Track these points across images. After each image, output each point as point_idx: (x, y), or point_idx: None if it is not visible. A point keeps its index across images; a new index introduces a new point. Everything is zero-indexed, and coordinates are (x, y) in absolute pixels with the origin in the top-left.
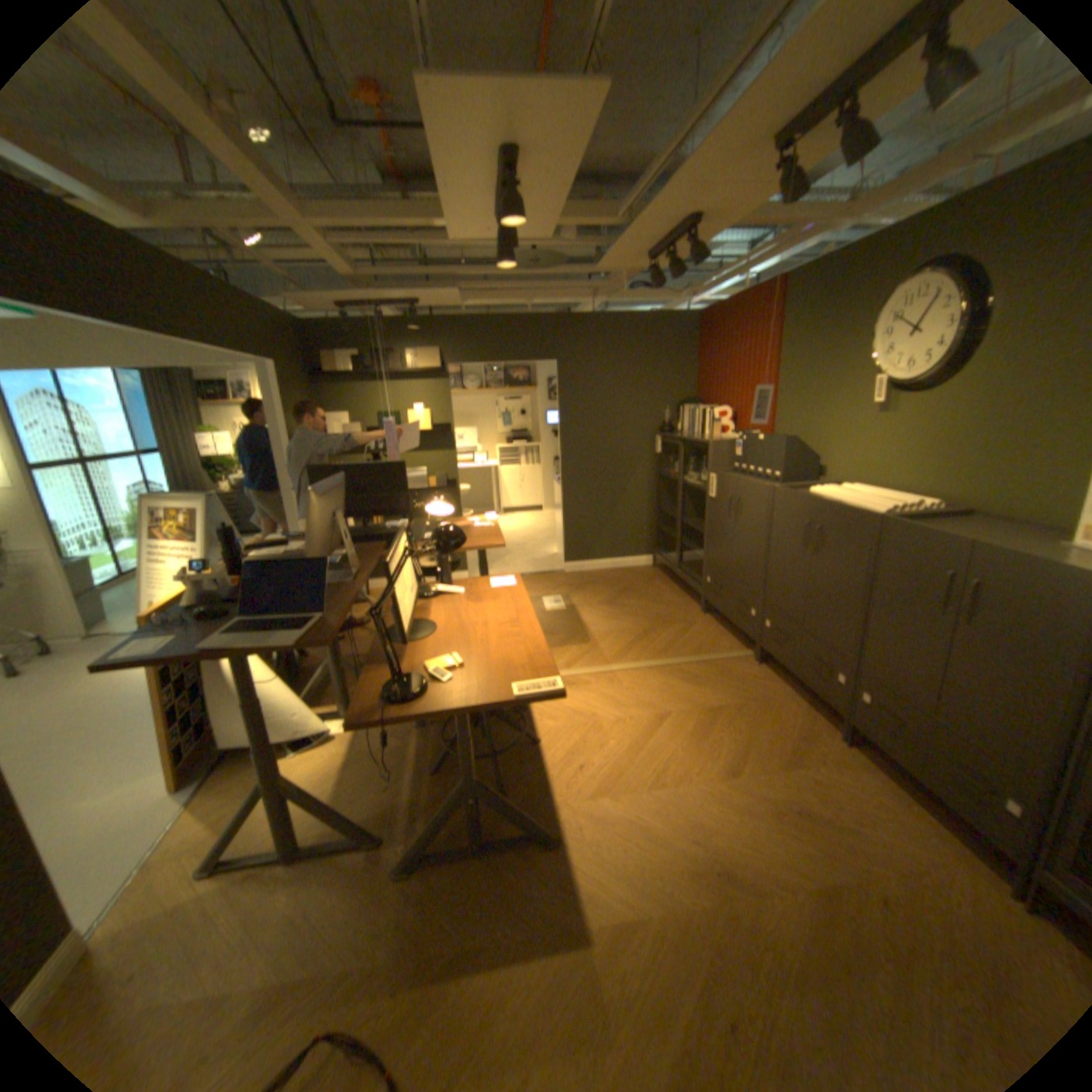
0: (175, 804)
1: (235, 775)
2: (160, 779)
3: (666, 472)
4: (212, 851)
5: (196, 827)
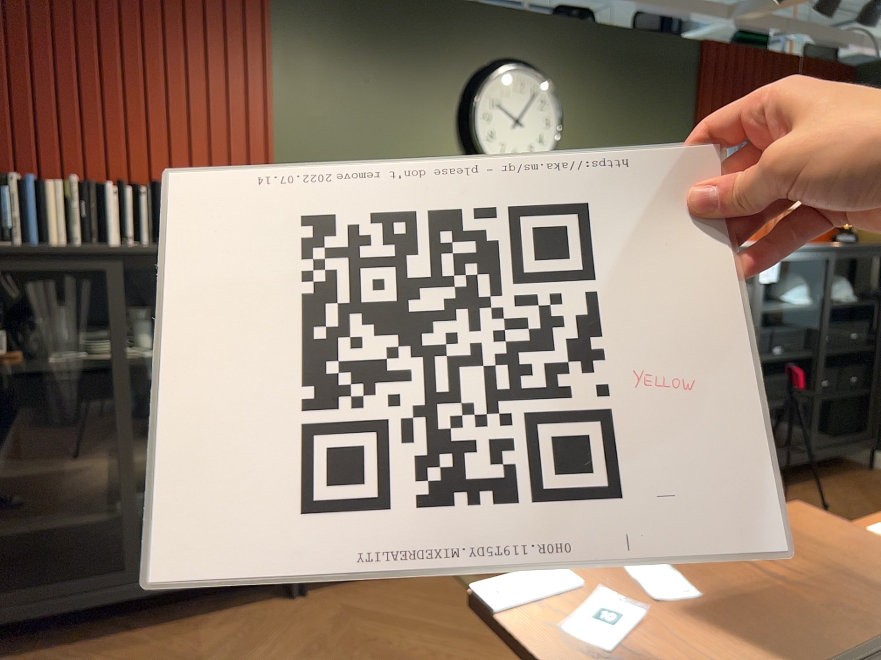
0: None
1: None
2: None
3: None
4: None
5: None
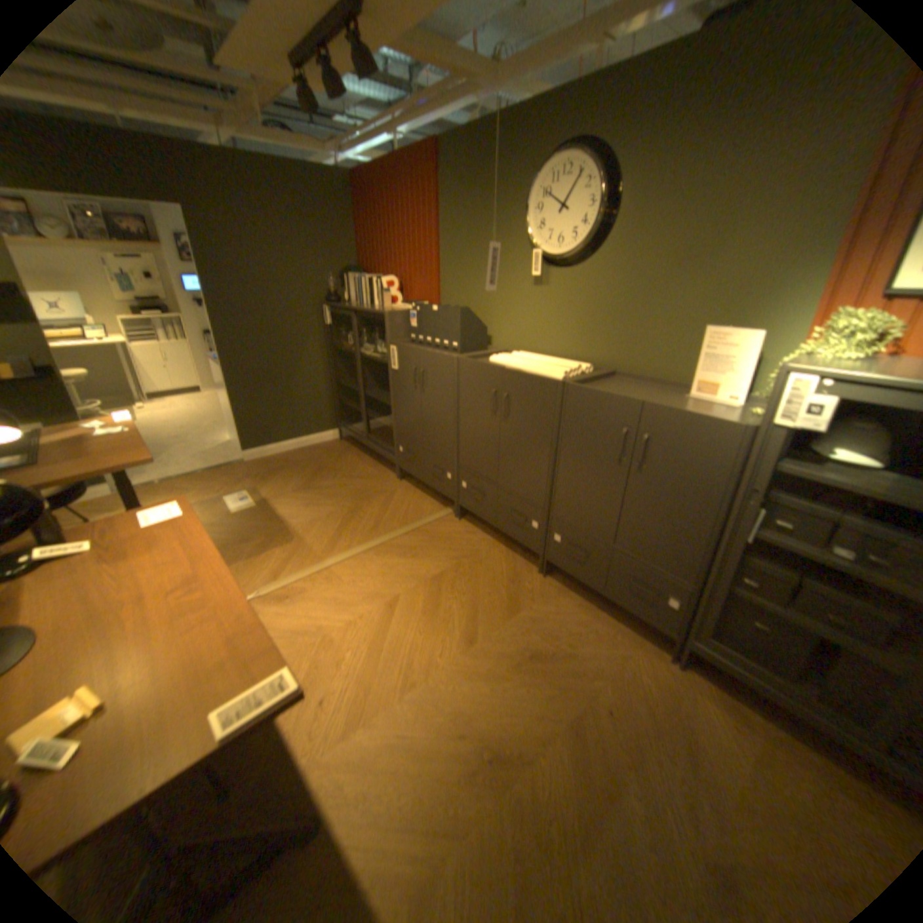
0: None
1: None
2: None
3: (339, 344)
4: None
5: None
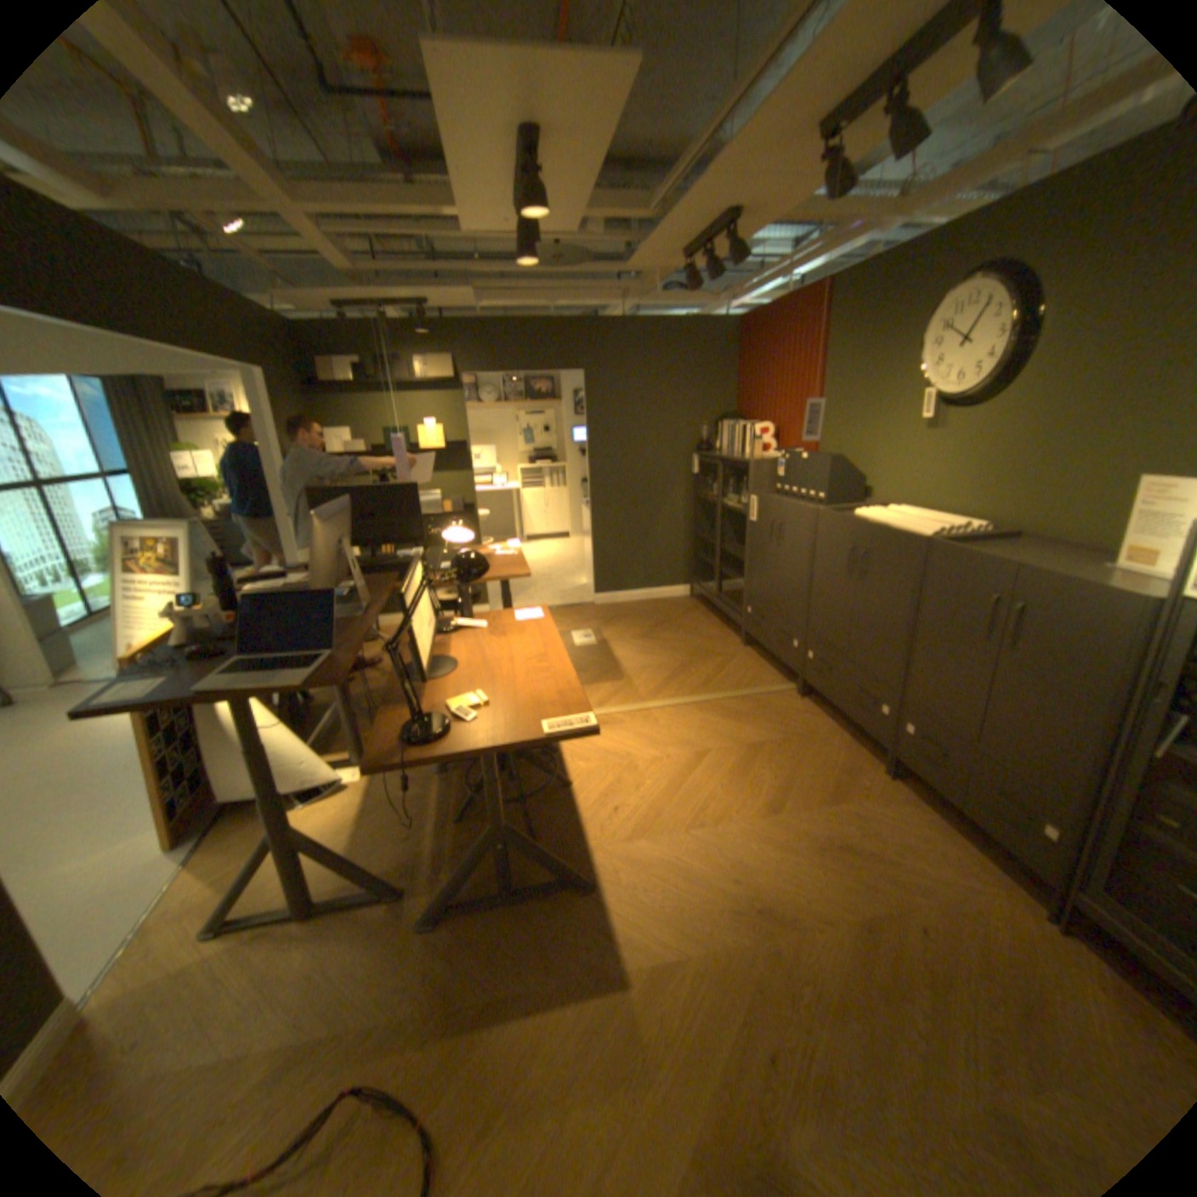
0: (171, 864)
1: (237, 831)
2: (151, 837)
3: (704, 494)
4: (216, 911)
5: (196, 887)
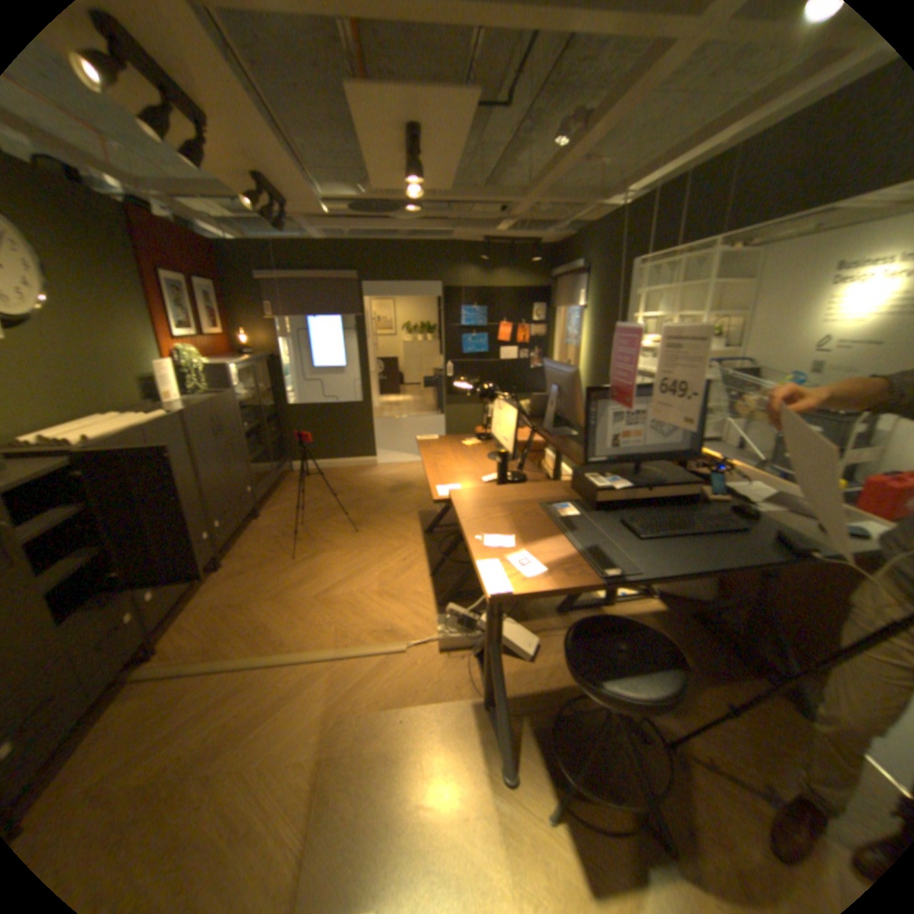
0: None
1: None
2: None
3: None
4: None
5: None
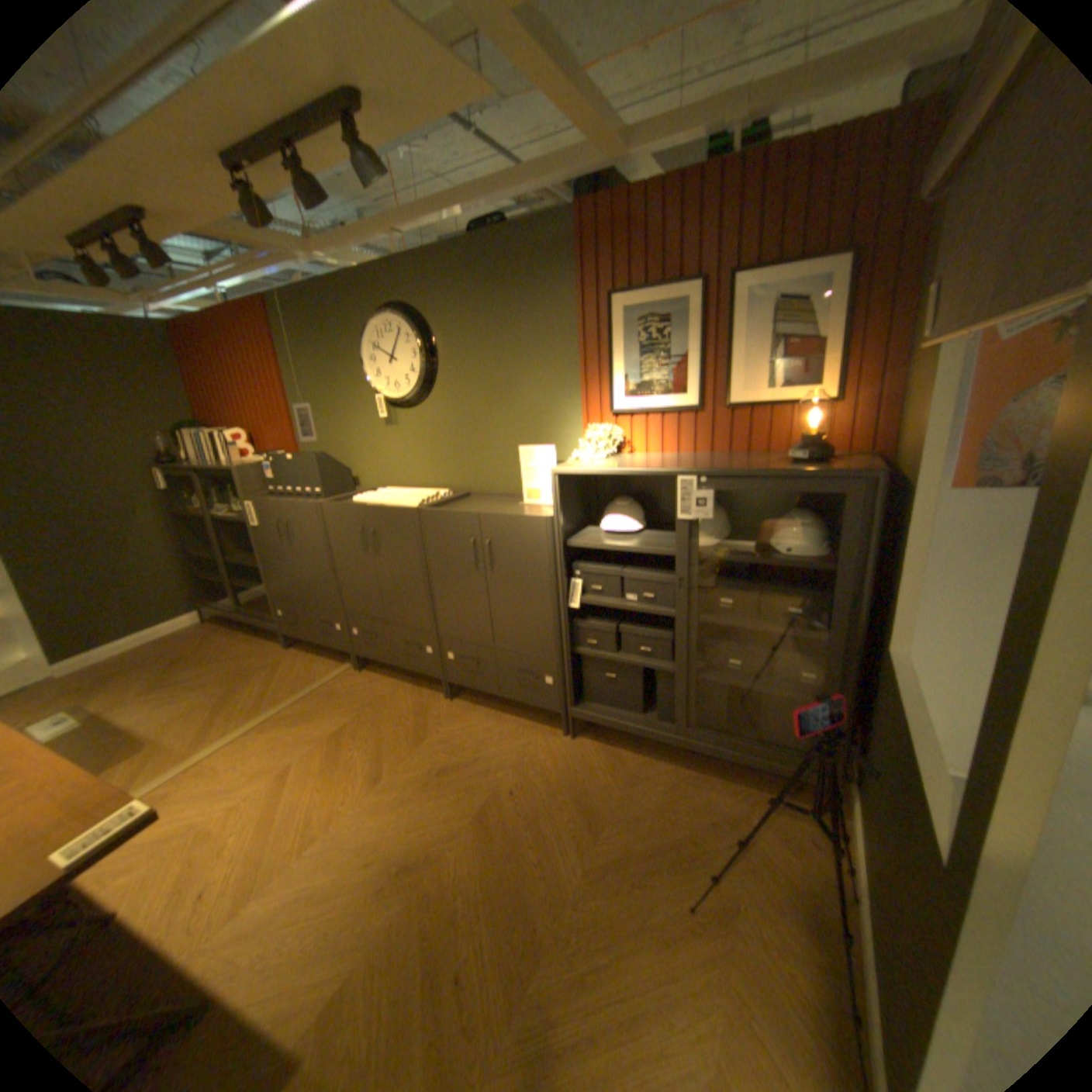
0: None
1: None
2: None
3: (182, 511)
4: None
5: None
